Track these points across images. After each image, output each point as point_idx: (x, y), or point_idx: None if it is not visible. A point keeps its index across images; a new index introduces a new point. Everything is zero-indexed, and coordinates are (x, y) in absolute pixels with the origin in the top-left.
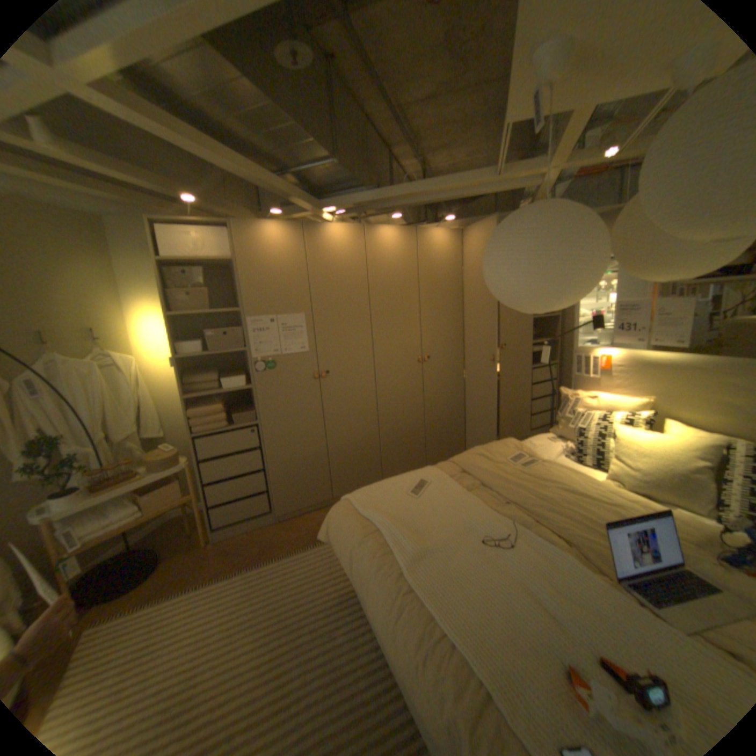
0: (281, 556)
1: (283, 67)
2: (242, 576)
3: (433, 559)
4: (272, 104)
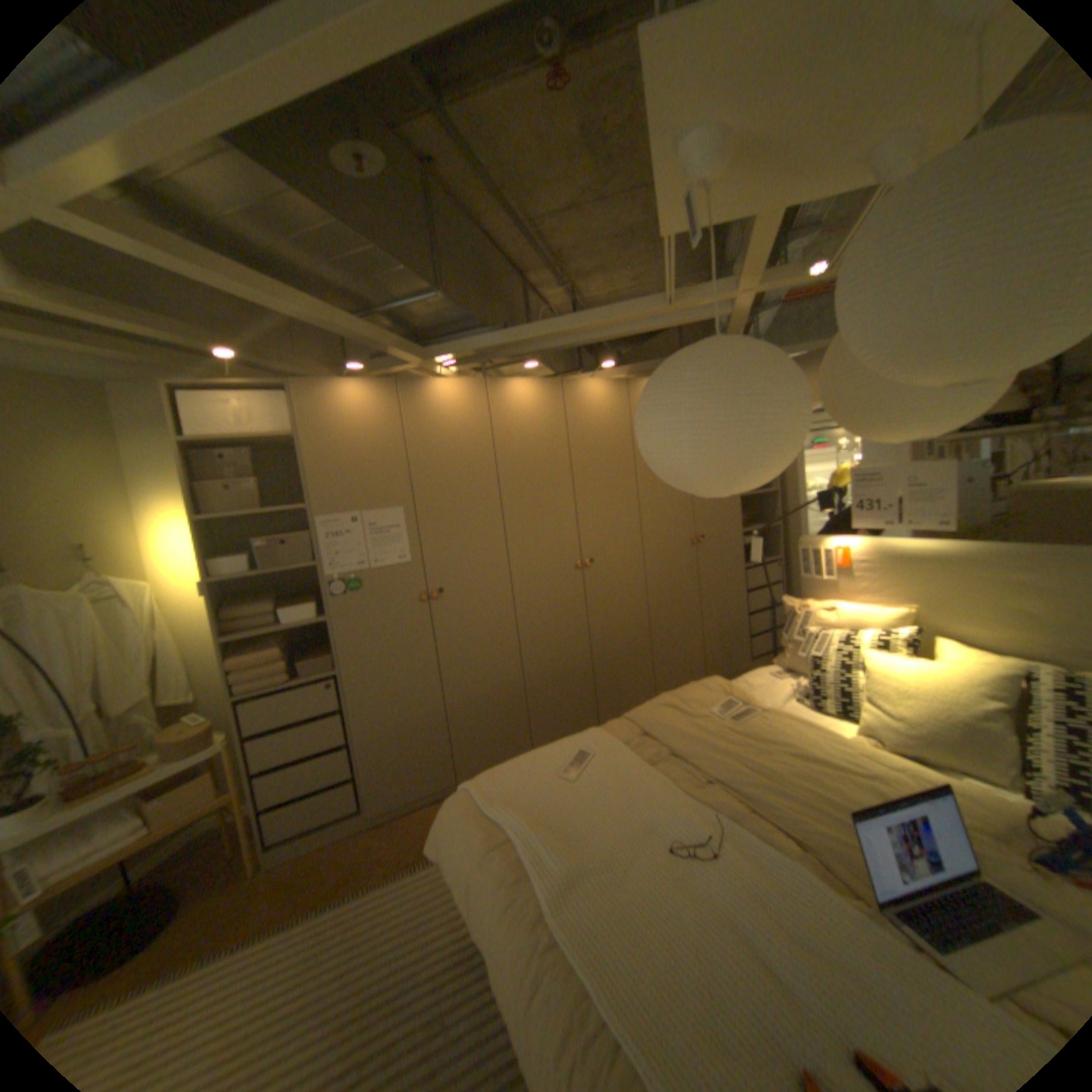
0: (373, 885)
1: (345, 174)
2: (309, 924)
3: (592, 887)
4: (338, 223)
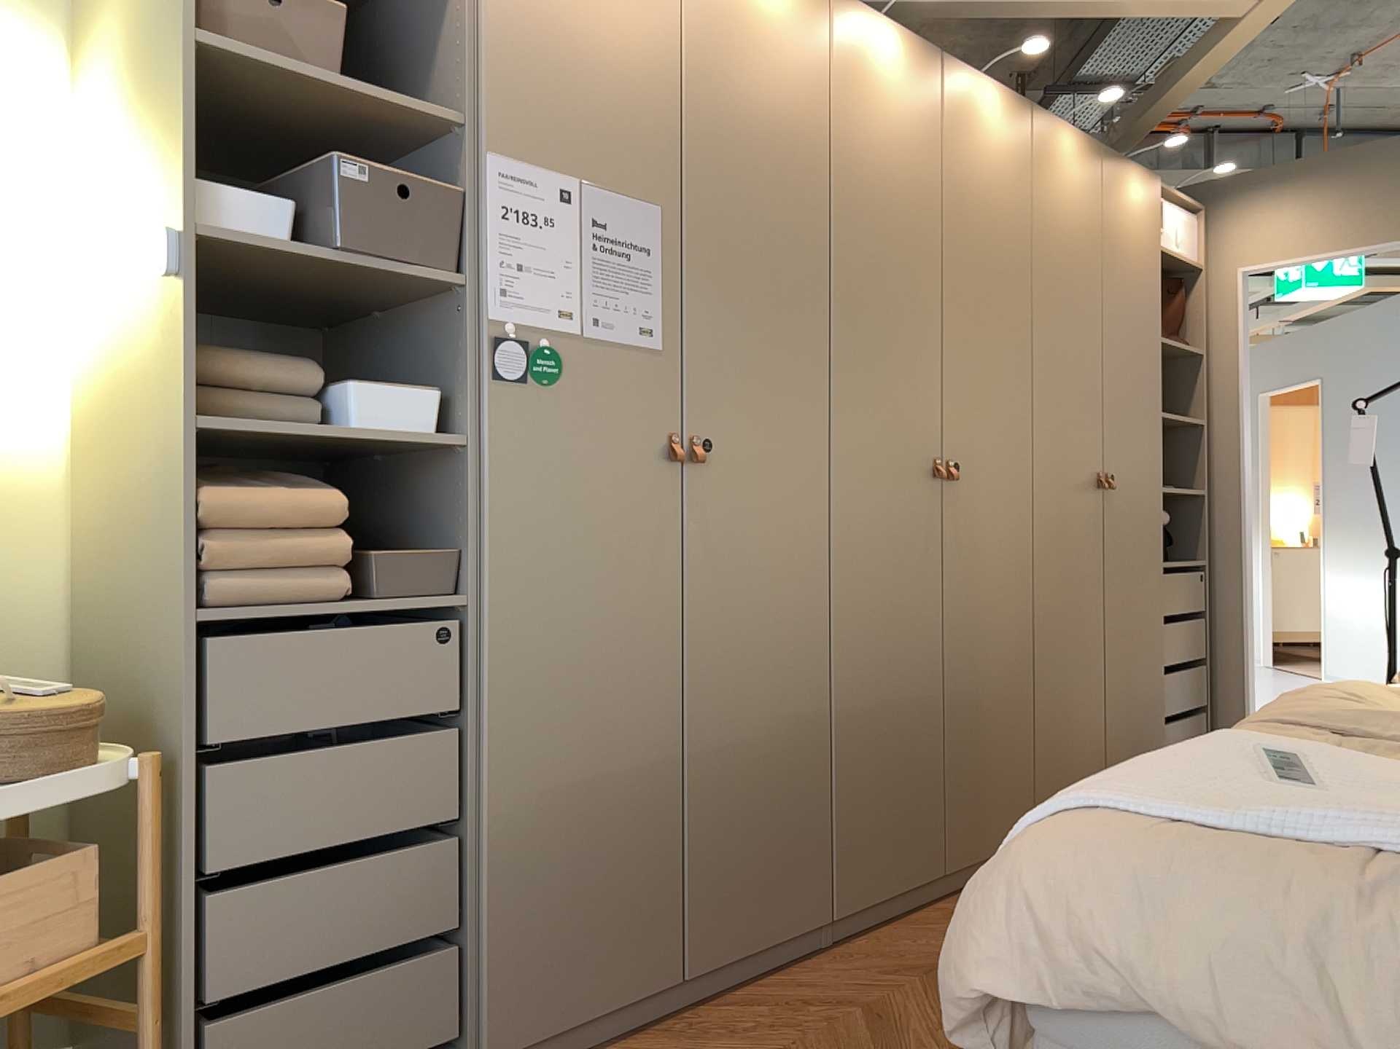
0: None
1: None
2: None
3: None
4: None
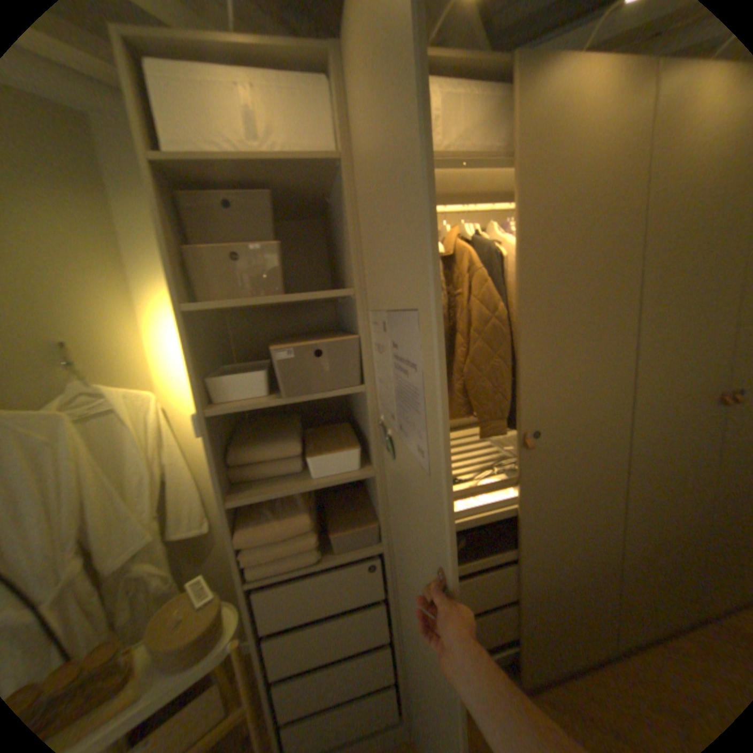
0: None
1: None
2: None
3: None
4: None
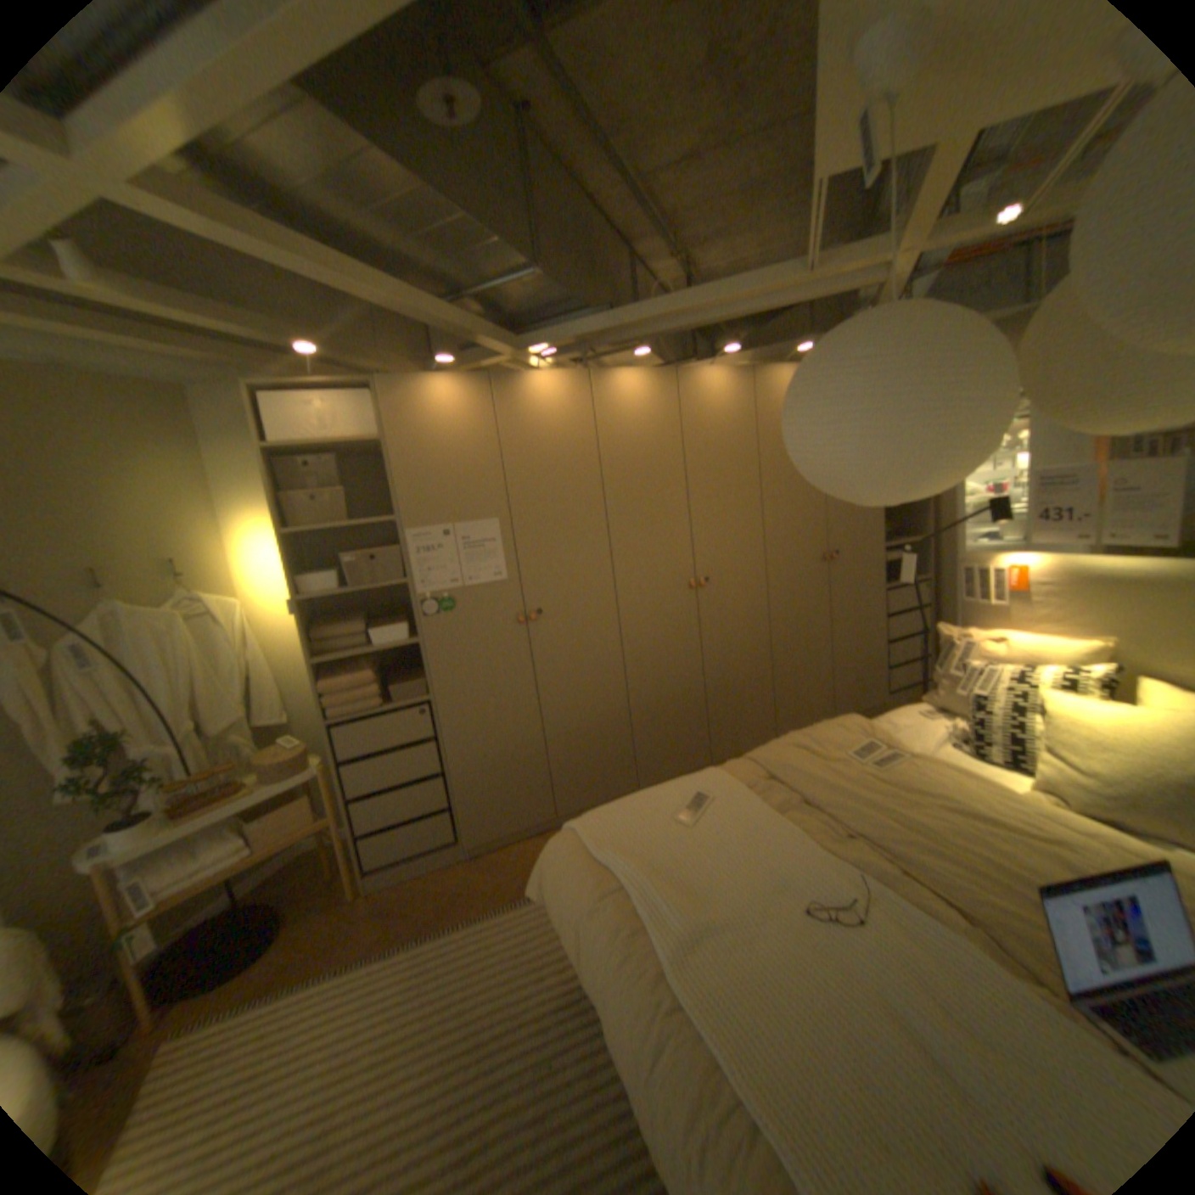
0: (473, 918)
1: (435, 124)
2: (410, 954)
3: (718, 946)
4: (427, 188)
